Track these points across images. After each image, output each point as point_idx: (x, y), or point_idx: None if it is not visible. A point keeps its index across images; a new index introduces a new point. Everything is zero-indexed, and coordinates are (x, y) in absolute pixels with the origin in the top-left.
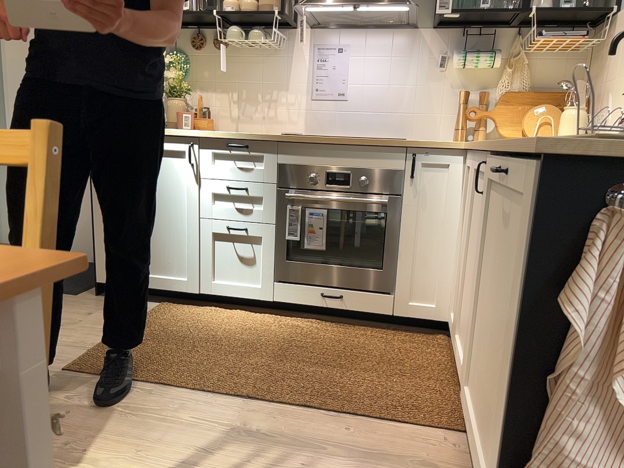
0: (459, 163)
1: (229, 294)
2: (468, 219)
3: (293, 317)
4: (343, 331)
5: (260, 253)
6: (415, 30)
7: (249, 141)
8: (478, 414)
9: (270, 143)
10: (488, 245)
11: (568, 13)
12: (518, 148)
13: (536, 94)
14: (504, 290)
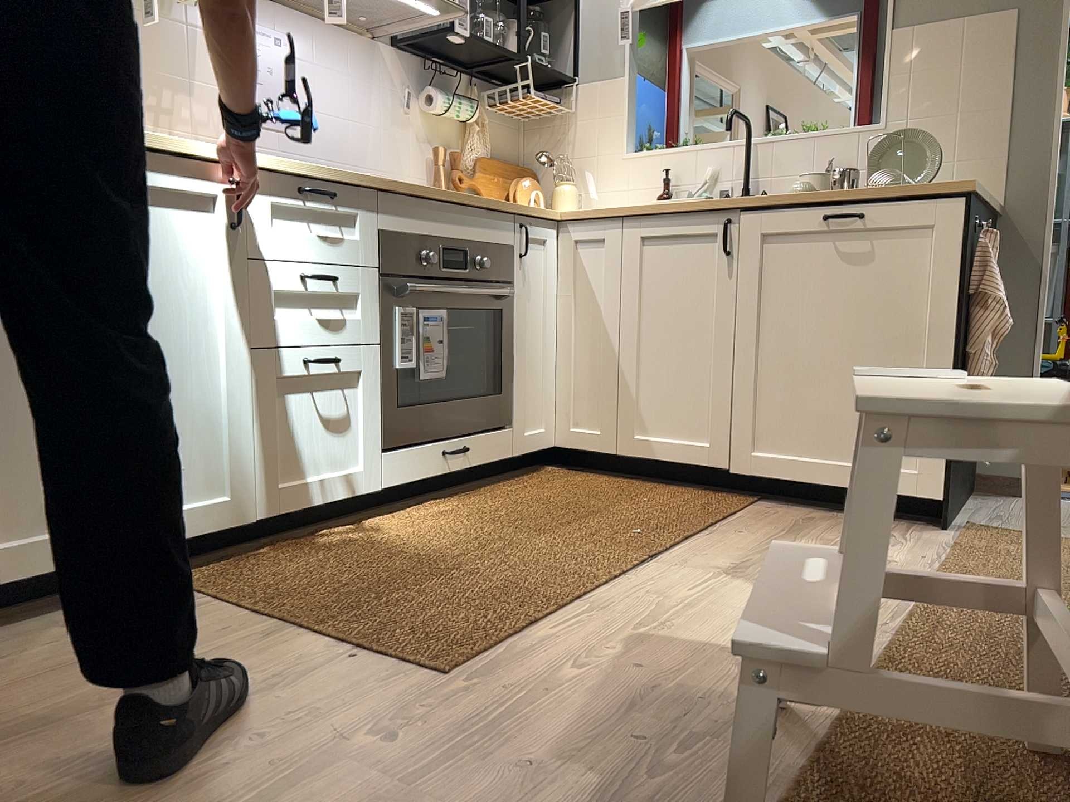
0: (554, 235)
1: (312, 502)
2: (638, 293)
3: (394, 511)
4: (484, 498)
5: (356, 403)
6: (376, 41)
7: (337, 184)
8: (821, 448)
9: (370, 190)
10: (778, 293)
11: (552, 71)
12: (897, 187)
13: (491, 162)
14: (873, 311)
